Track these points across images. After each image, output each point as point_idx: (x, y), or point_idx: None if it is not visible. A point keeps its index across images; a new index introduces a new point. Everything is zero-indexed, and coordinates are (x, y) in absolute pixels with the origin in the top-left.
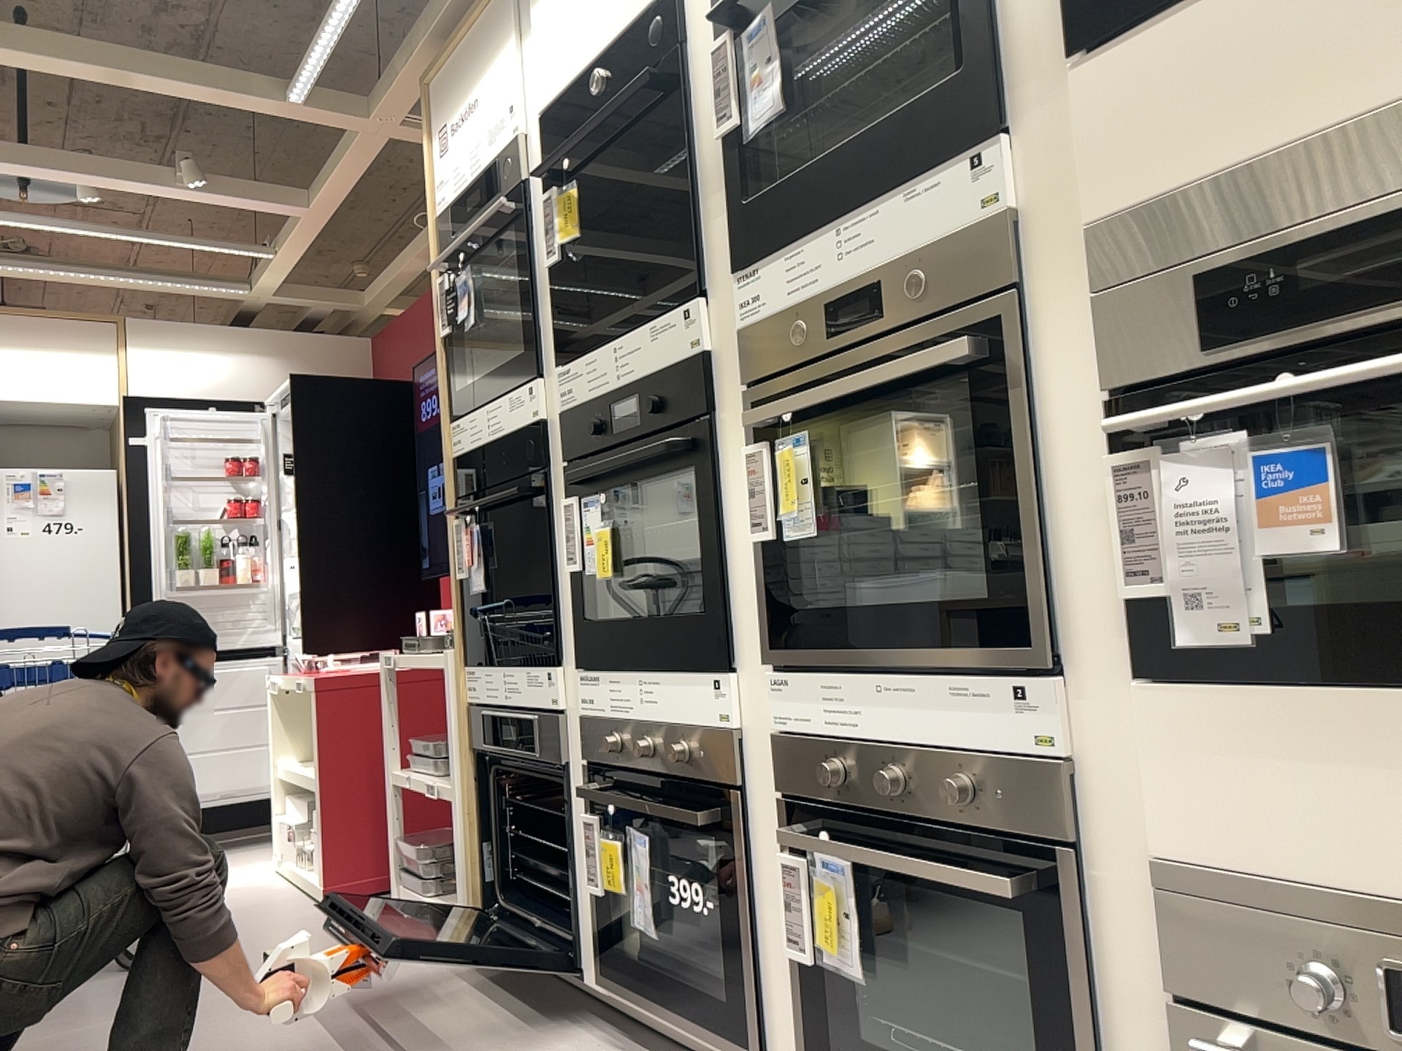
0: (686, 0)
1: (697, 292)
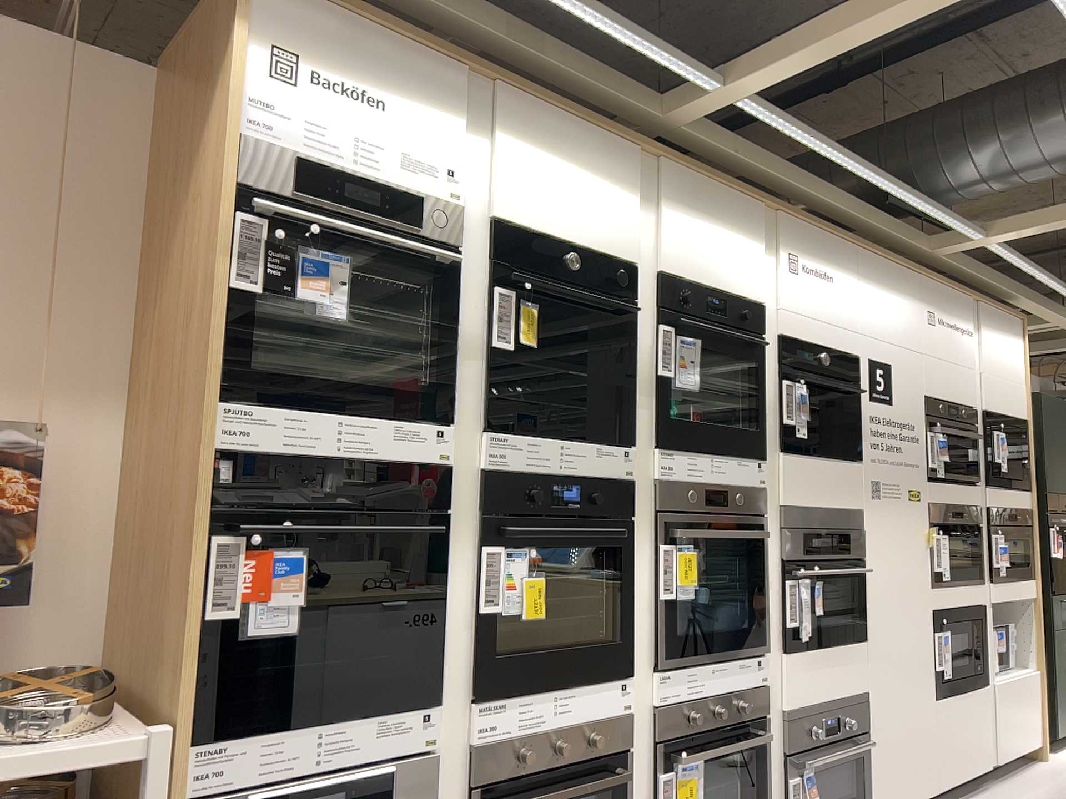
0: (633, 281)
1: (627, 442)
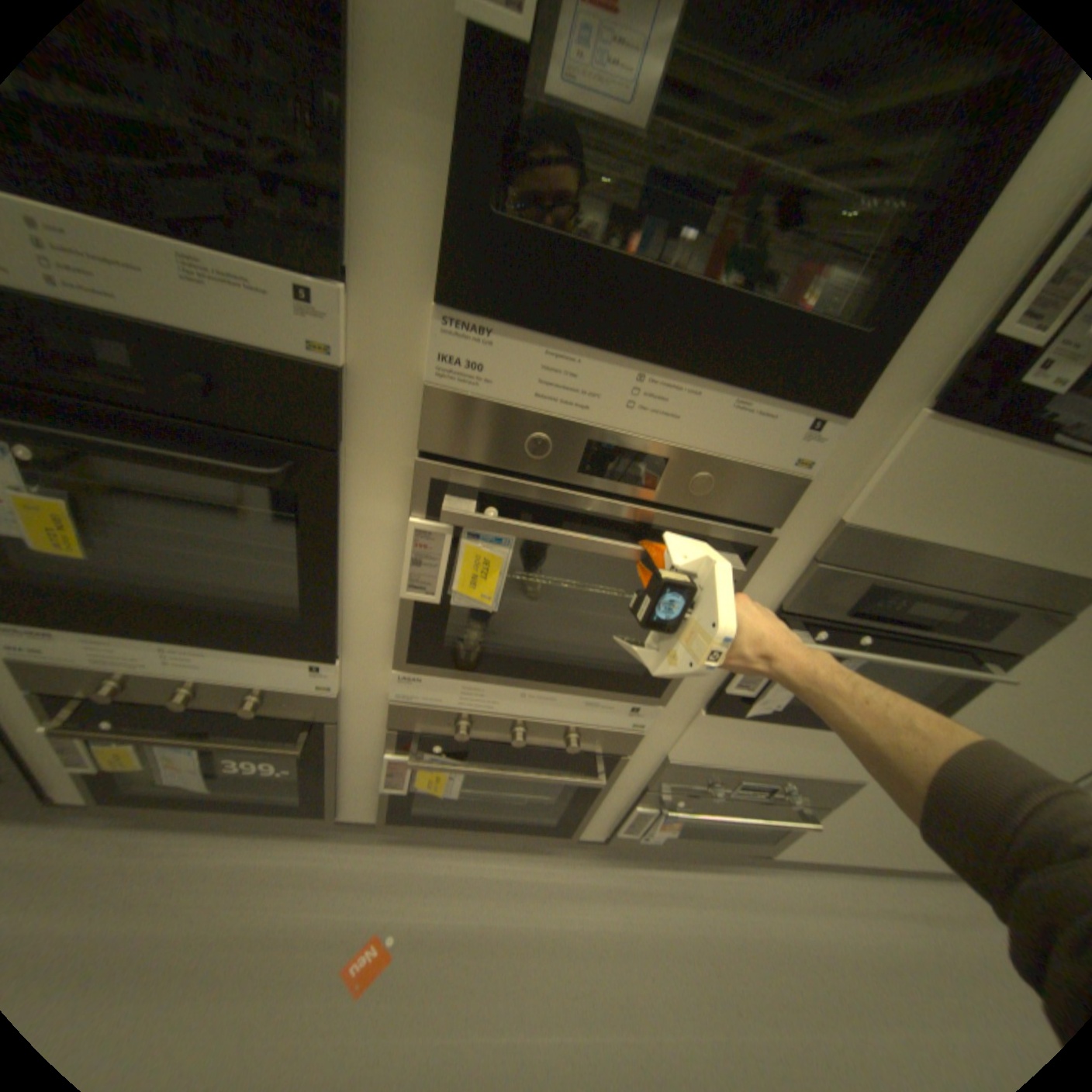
0: None
1: (334, 266)
